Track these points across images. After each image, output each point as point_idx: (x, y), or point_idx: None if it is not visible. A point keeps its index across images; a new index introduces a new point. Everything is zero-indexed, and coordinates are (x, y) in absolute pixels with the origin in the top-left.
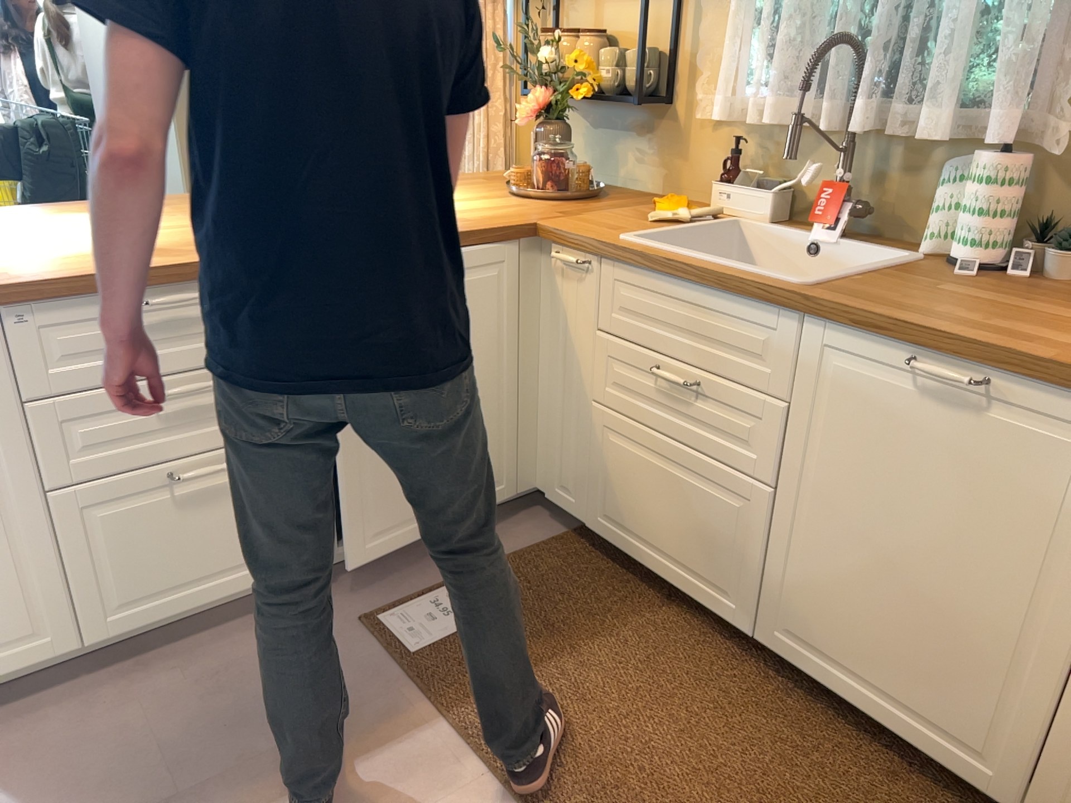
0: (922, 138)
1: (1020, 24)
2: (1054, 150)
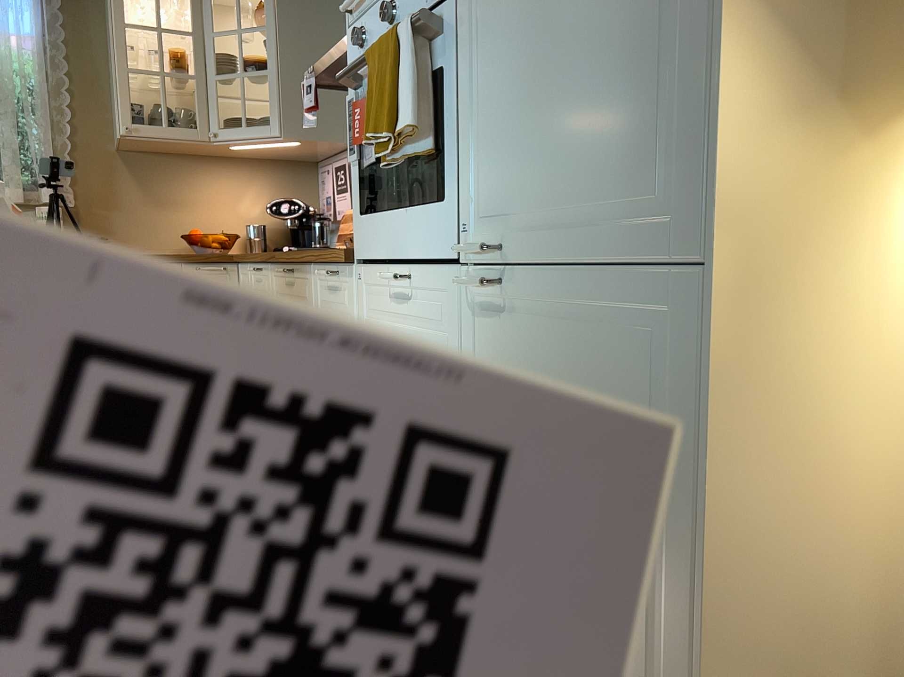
0: (12, 201)
1: (39, 154)
2: (72, 204)
